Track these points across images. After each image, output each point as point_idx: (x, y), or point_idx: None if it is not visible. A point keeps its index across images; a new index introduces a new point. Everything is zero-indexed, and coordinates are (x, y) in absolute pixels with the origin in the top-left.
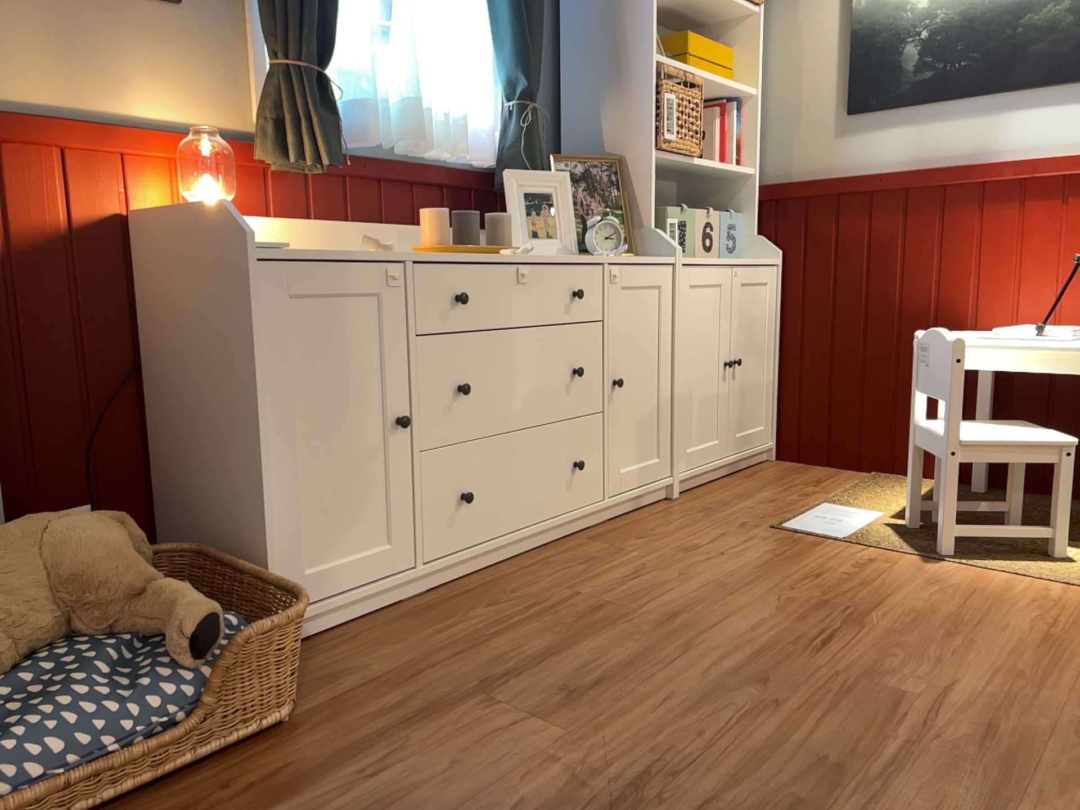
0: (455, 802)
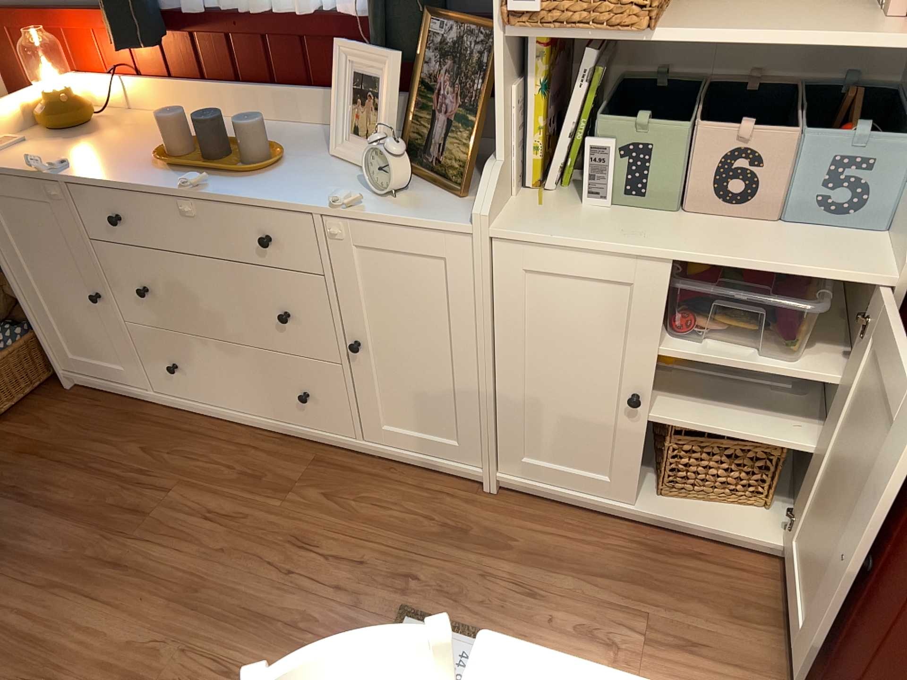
0: None
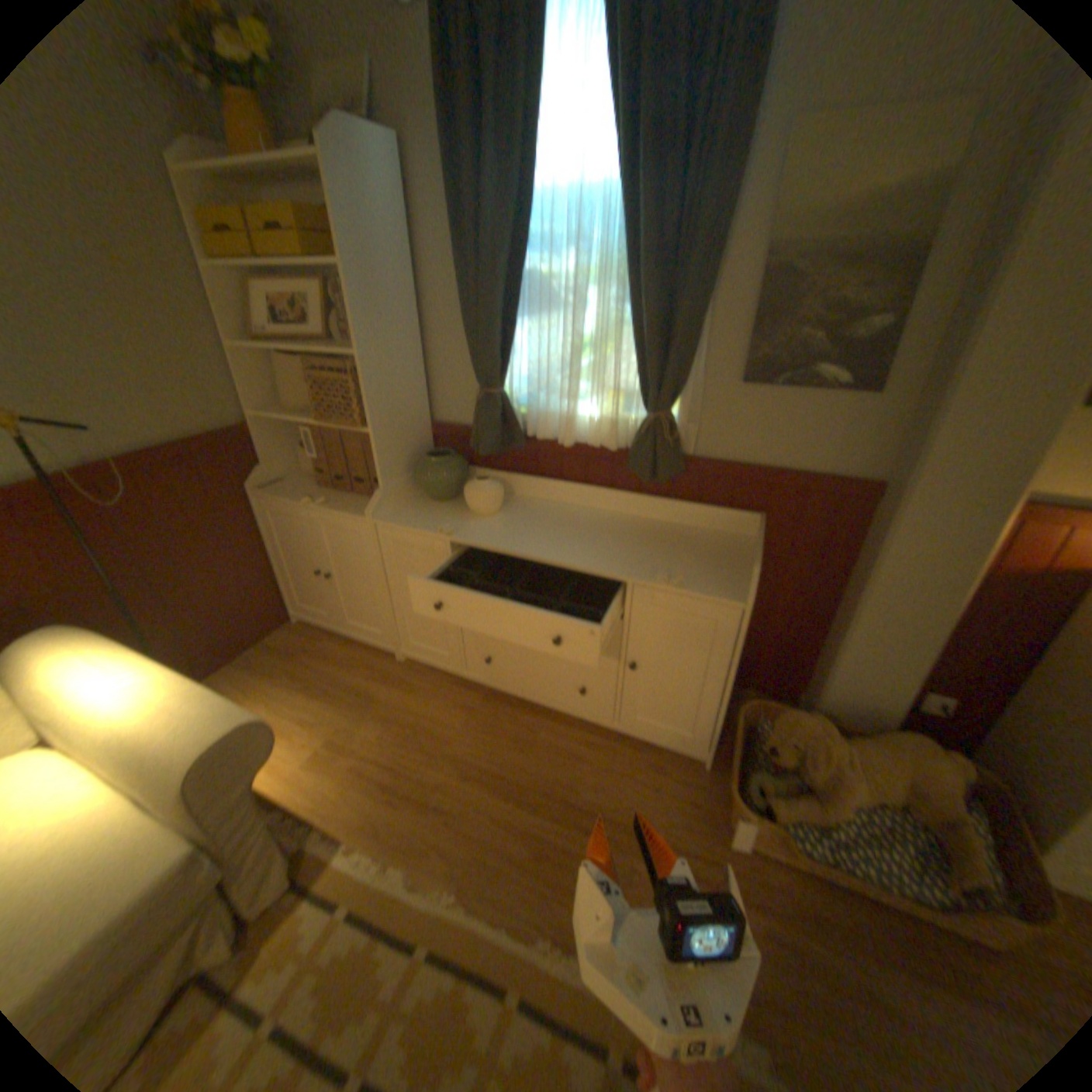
0: None
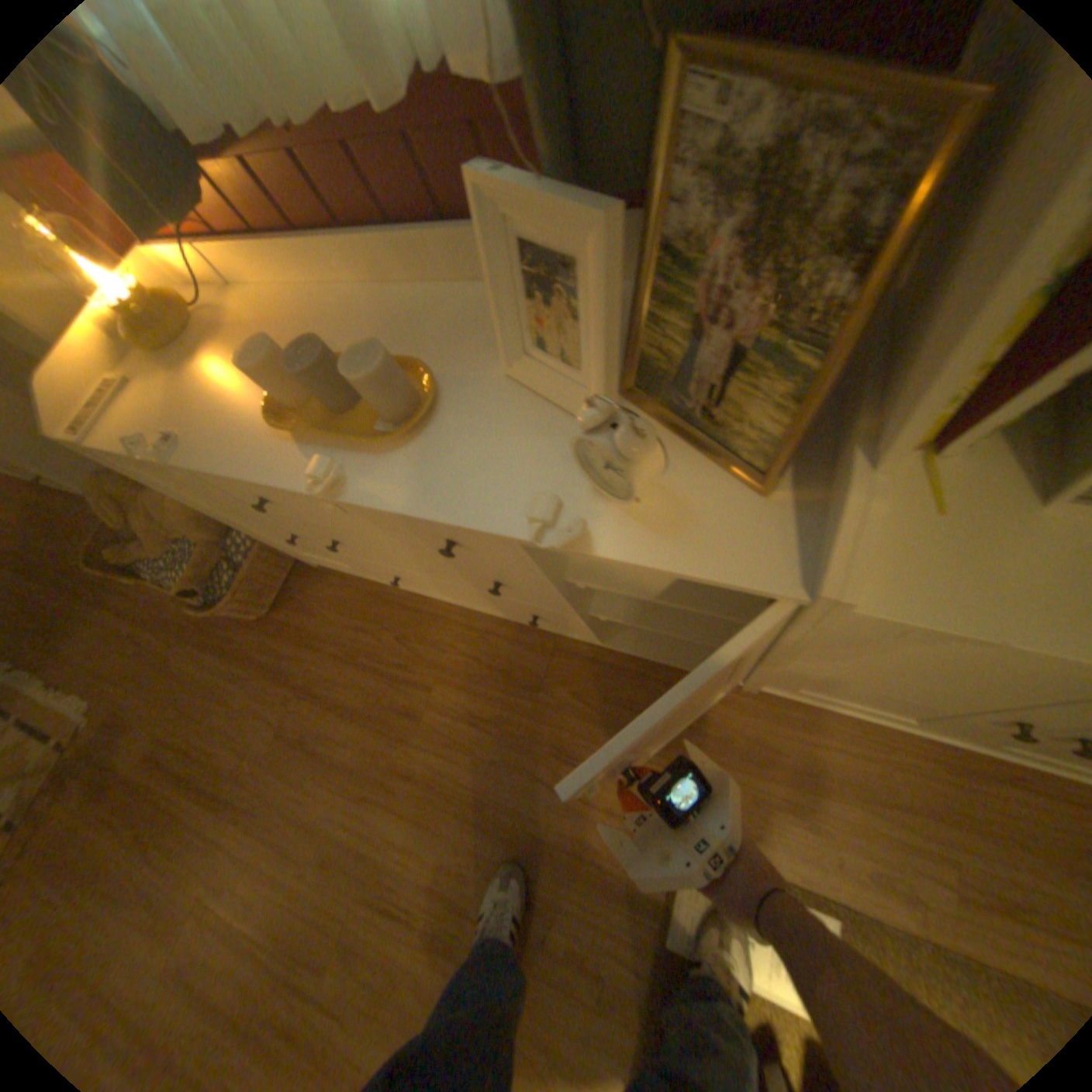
0: (217, 728)
